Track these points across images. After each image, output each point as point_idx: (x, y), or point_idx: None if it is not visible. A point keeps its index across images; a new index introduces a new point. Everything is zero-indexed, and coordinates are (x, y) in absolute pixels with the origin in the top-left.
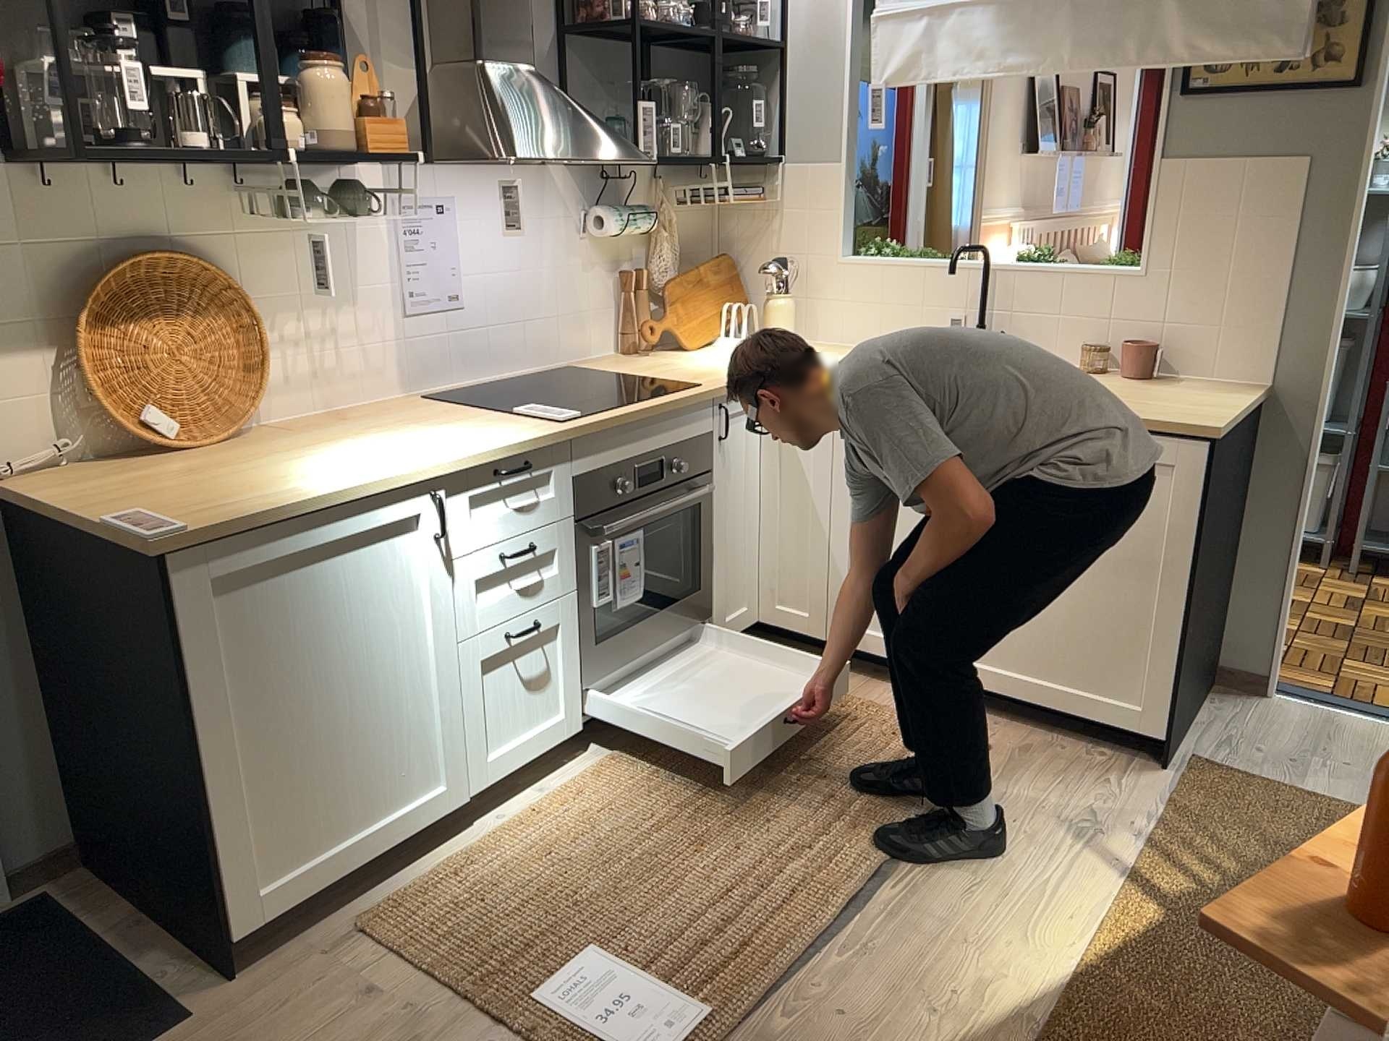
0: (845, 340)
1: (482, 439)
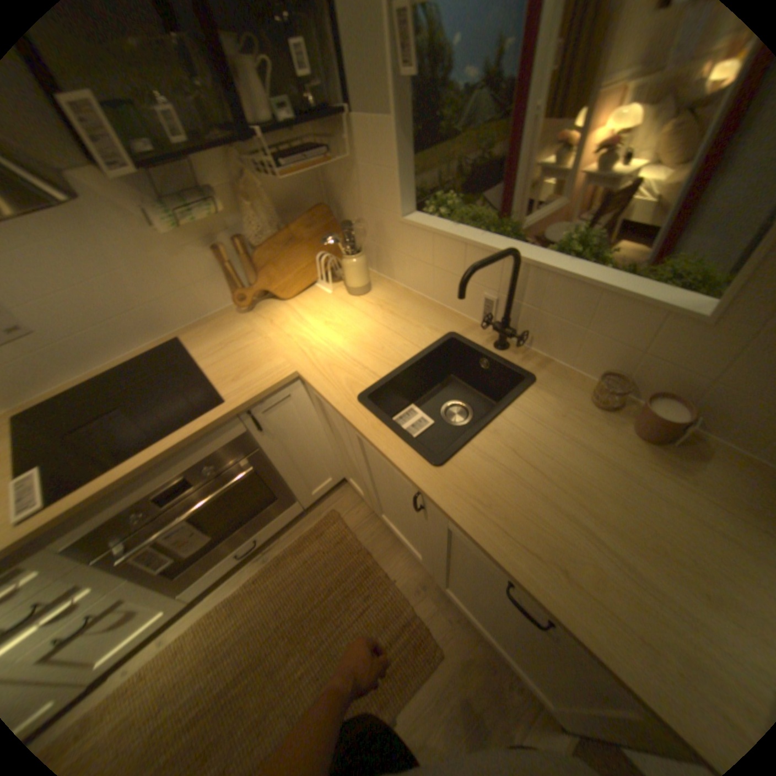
0: (410, 286)
1: None
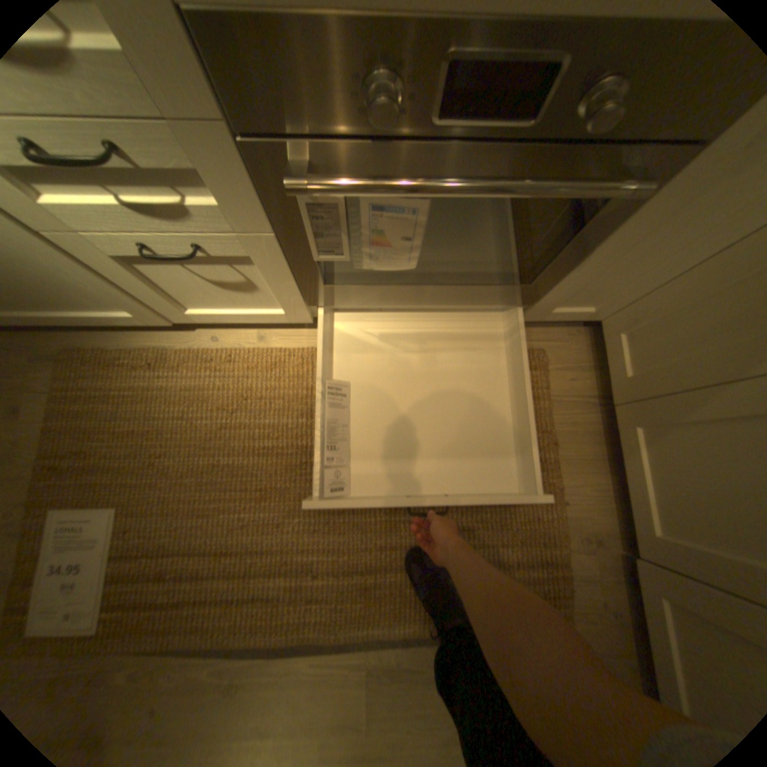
0: None
1: None
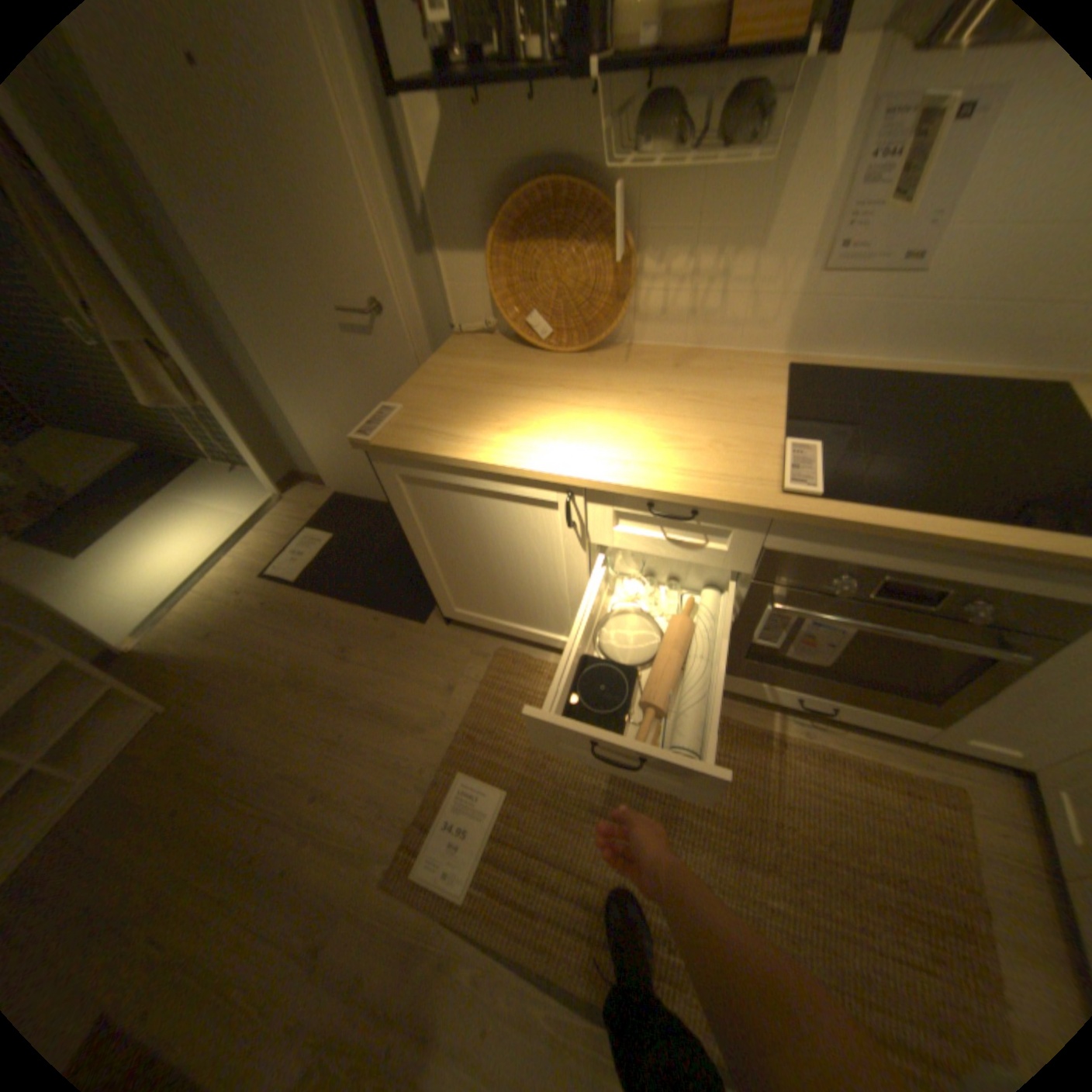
0: None
1: (672, 464)
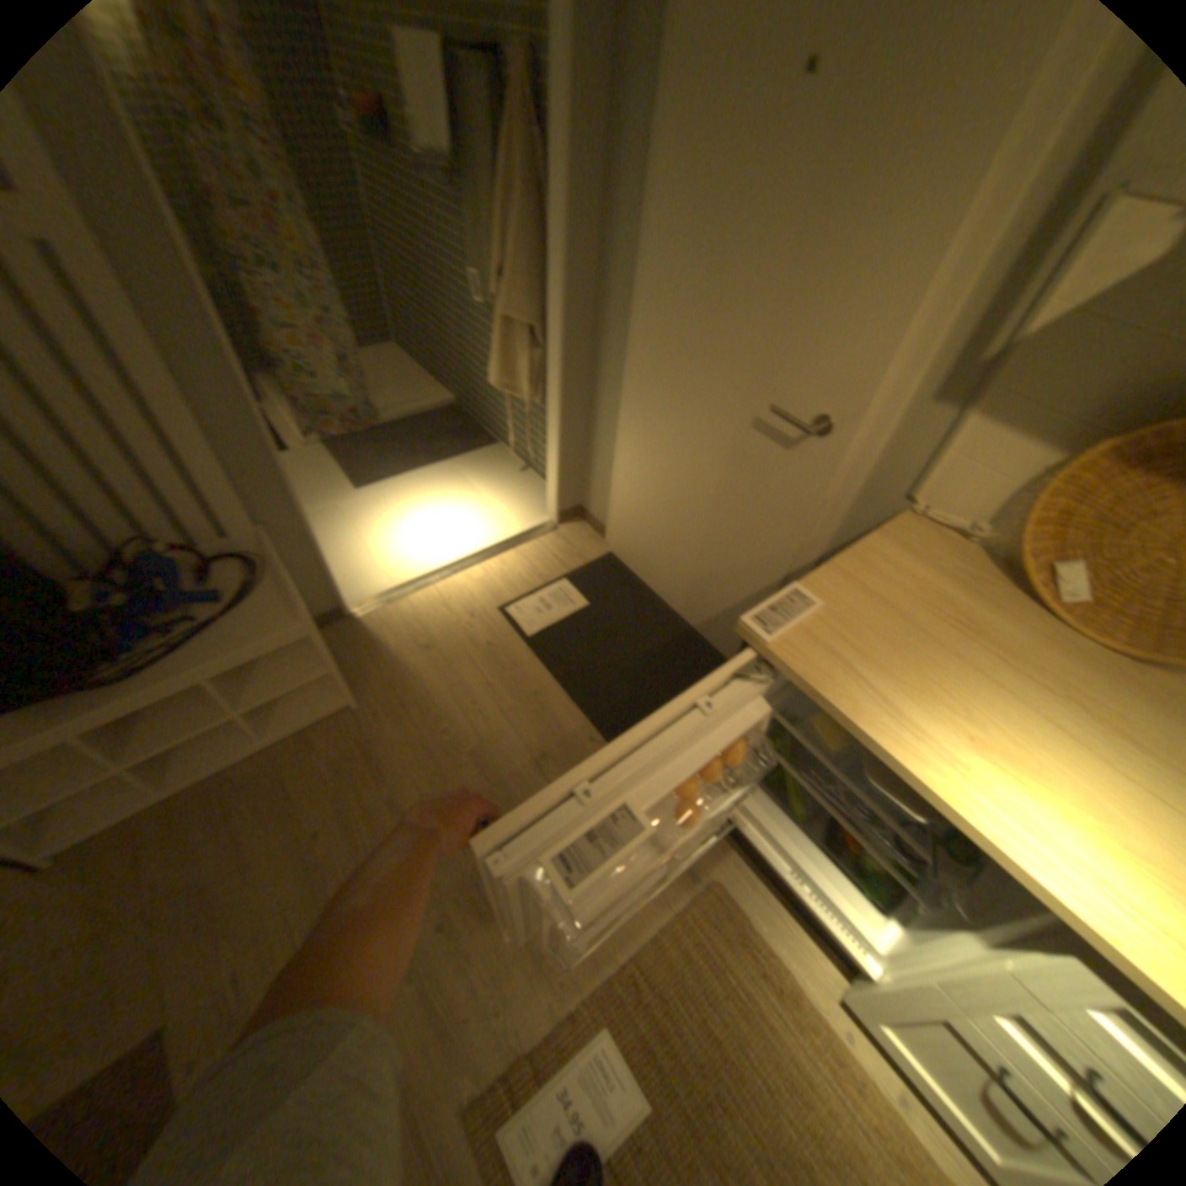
0: None
1: None
